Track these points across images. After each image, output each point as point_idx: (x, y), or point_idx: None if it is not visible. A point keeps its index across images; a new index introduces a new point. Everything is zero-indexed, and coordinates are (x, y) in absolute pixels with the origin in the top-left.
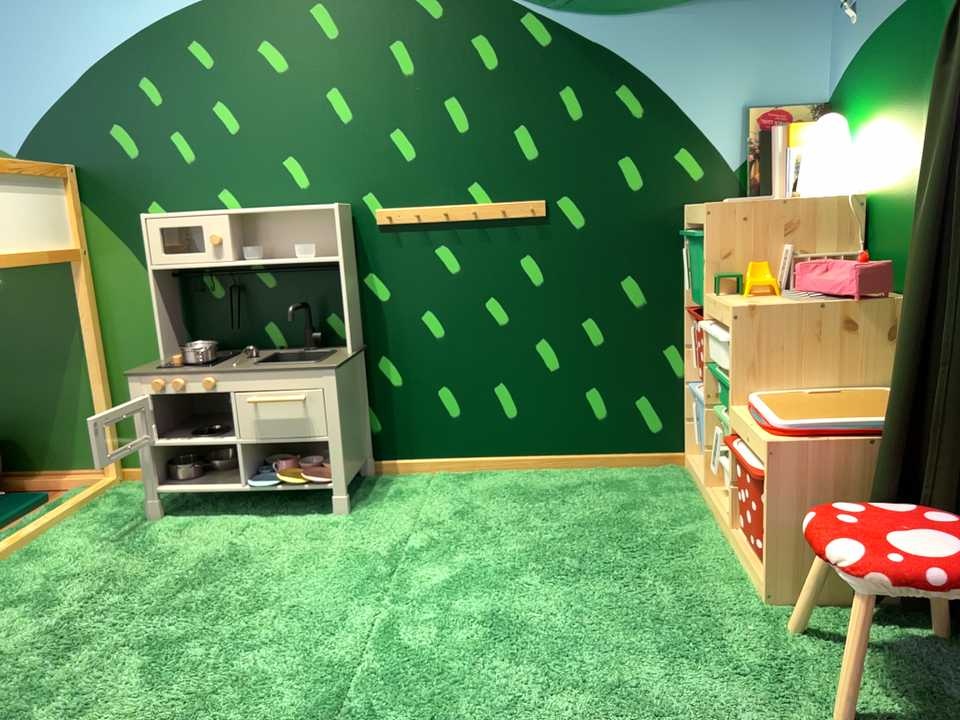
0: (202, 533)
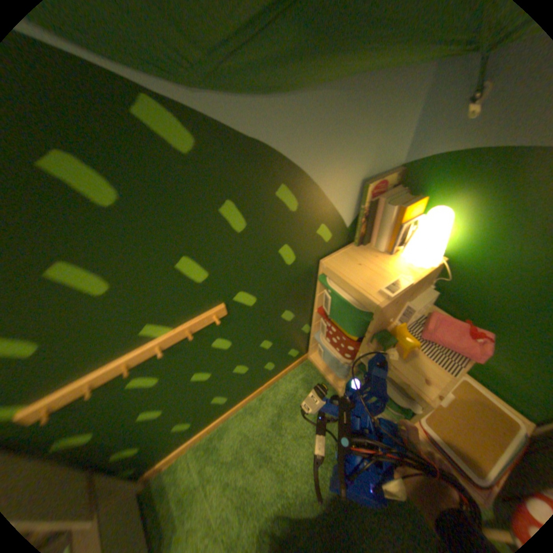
0: None
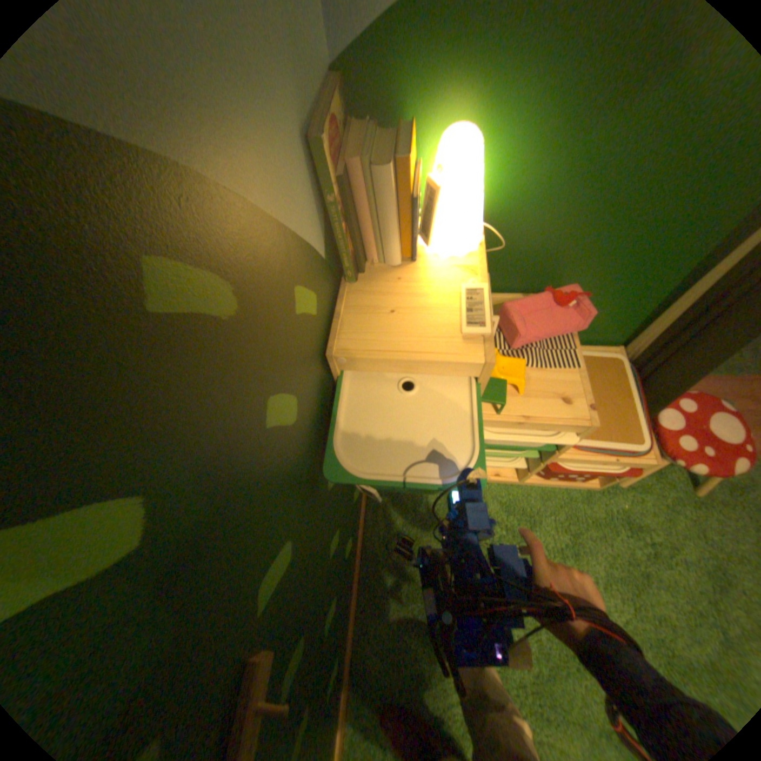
0: None
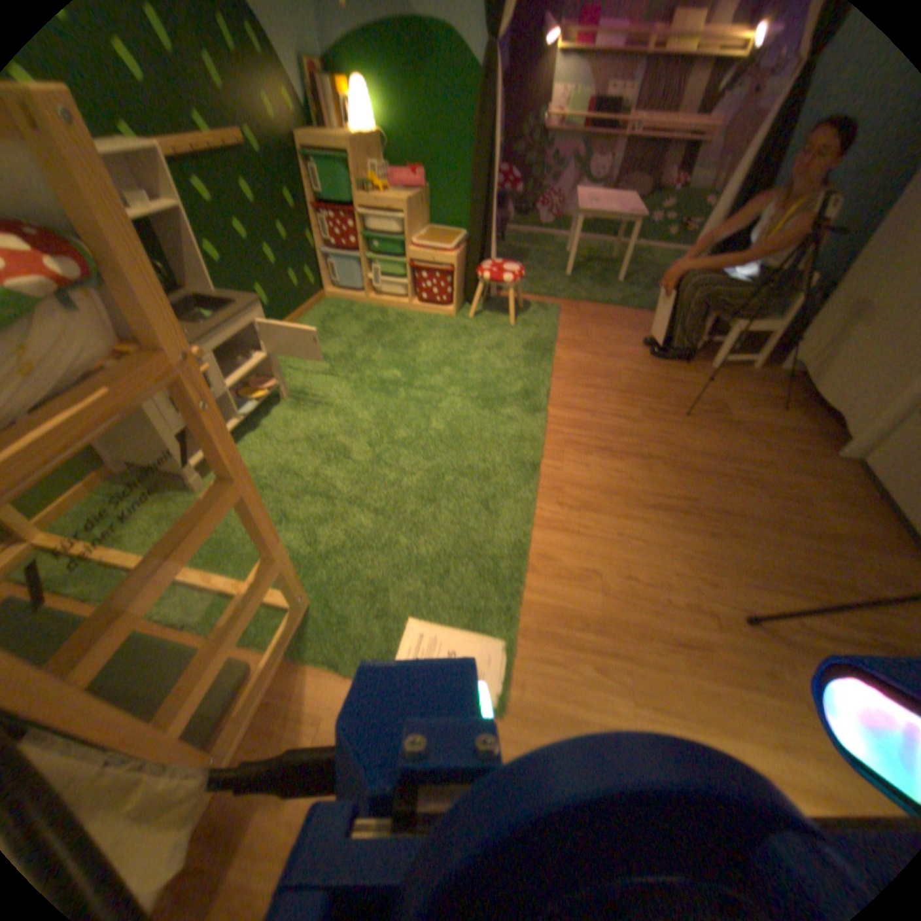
0: (247, 456)
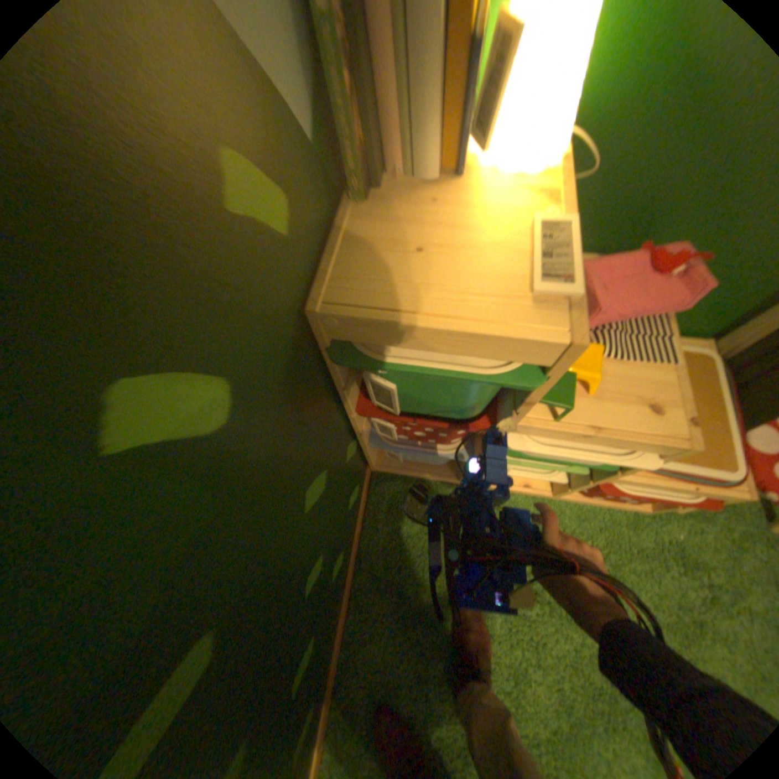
0: None
